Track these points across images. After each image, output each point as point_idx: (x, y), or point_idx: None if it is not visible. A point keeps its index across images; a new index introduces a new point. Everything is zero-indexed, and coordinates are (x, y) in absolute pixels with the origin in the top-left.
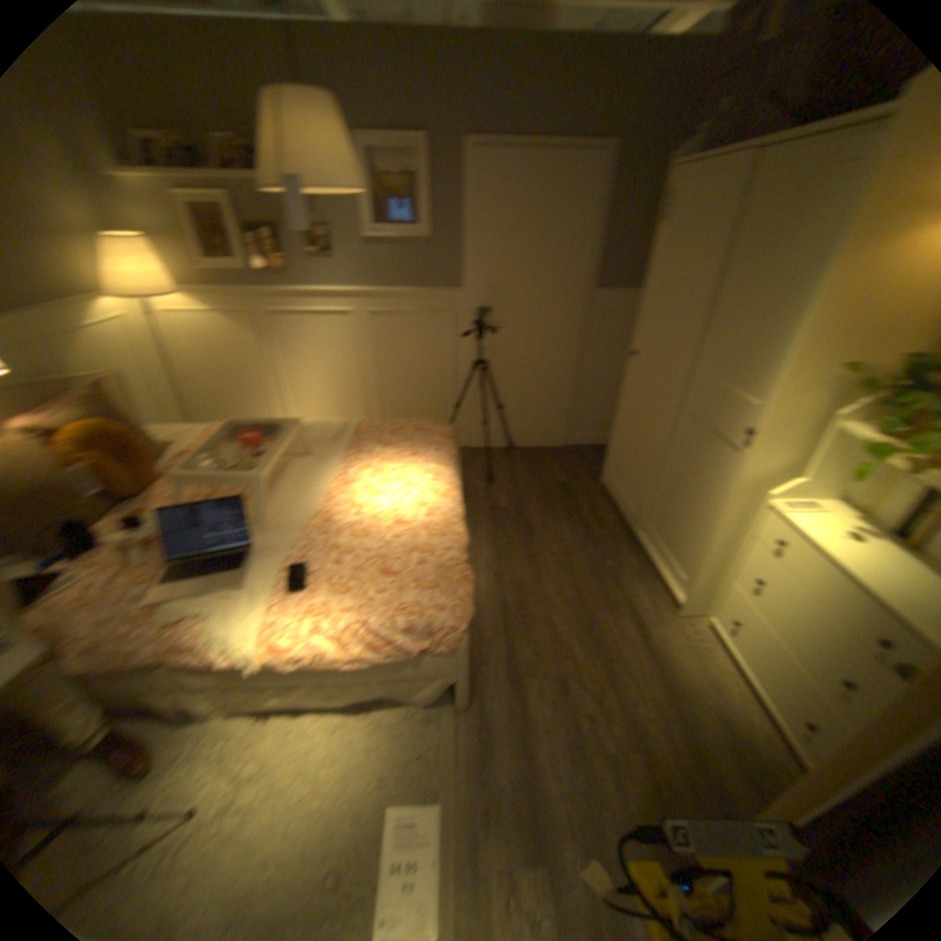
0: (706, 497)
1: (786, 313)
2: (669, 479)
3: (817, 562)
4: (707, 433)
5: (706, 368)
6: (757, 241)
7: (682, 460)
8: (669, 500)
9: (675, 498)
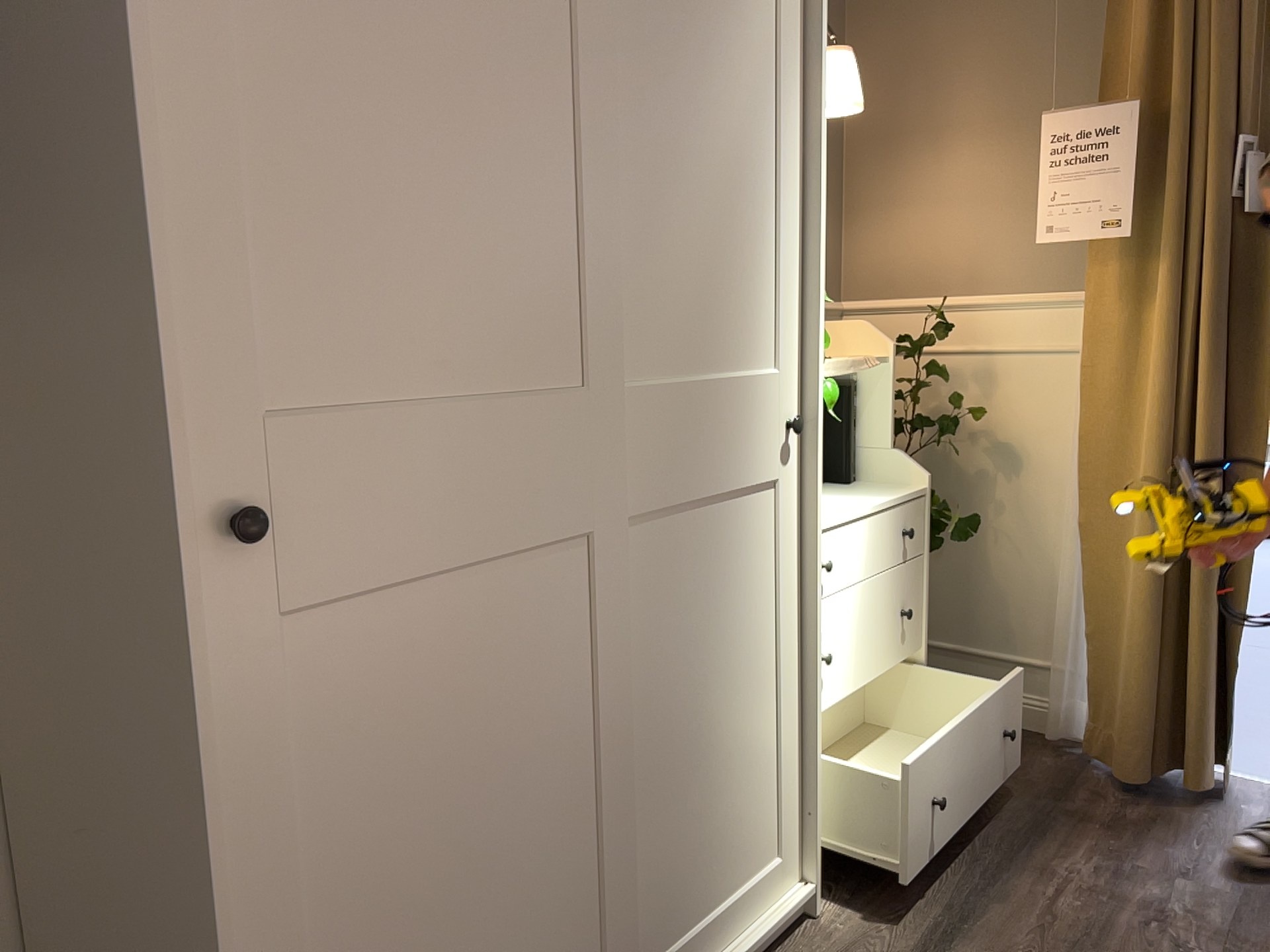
0: (748, 655)
1: (757, 186)
2: (641, 769)
3: (850, 544)
4: (699, 528)
5: (636, 374)
6: (653, 18)
7: (661, 665)
8: (663, 818)
9: (681, 777)
